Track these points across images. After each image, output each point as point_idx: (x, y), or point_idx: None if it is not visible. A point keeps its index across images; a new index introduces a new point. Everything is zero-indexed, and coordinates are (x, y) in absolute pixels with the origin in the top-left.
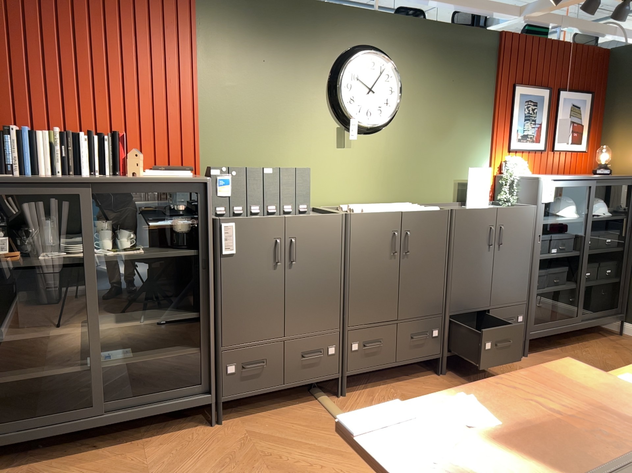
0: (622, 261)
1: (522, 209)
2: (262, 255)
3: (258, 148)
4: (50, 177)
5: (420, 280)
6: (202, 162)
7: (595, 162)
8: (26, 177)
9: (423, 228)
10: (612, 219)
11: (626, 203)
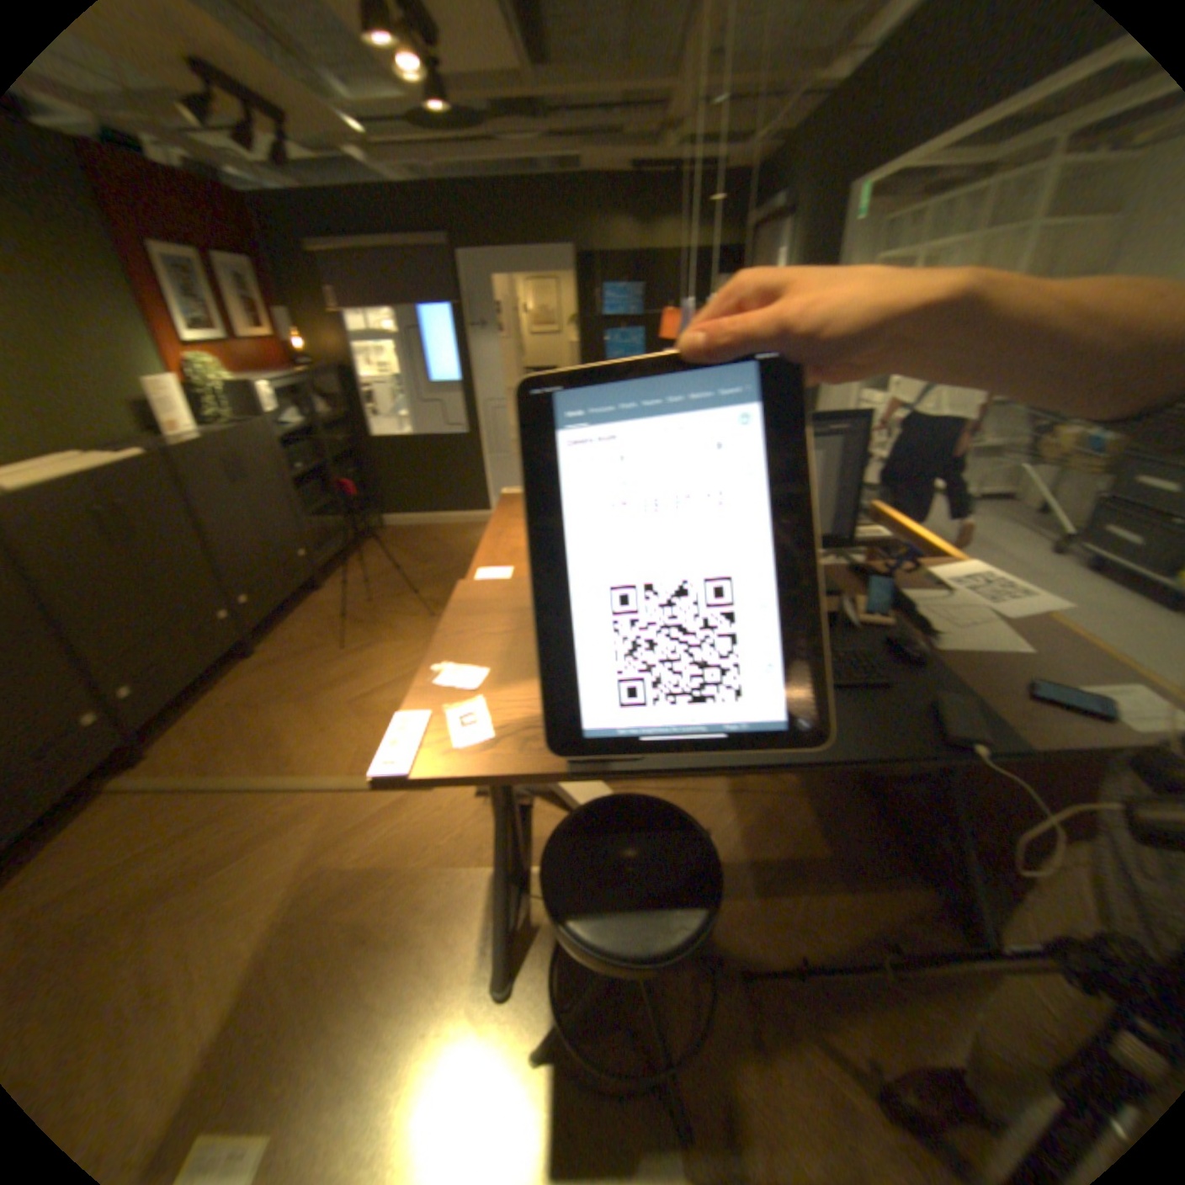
0: (357, 457)
1: (246, 427)
2: None
3: None
4: None
5: (166, 562)
6: None
7: (283, 349)
8: None
9: (131, 489)
10: (333, 416)
11: (337, 395)
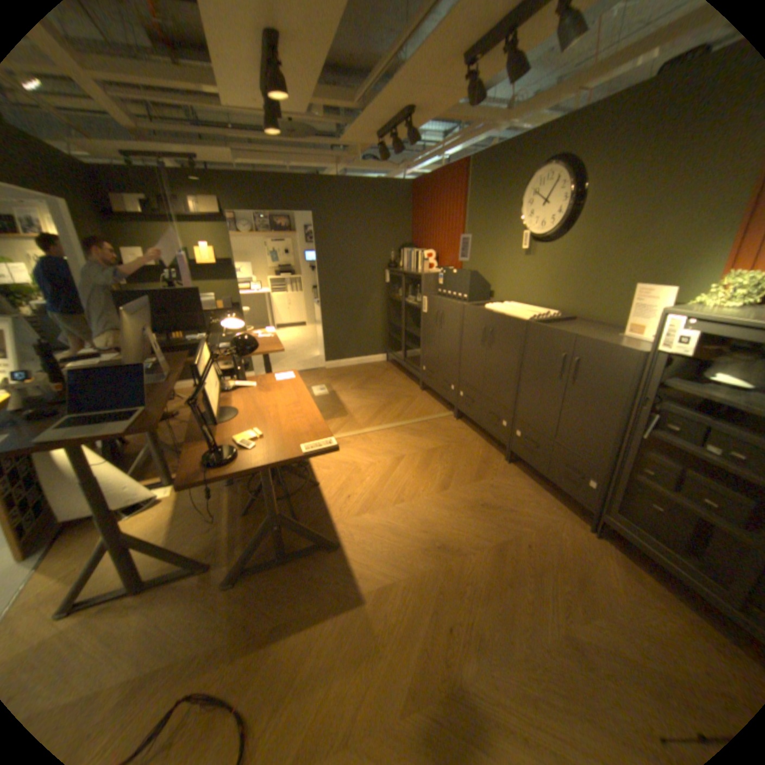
0: None
1: (614, 348)
2: (433, 317)
3: (484, 256)
4: (411, 269)
5: (497, 373)
6: (463, 264)
7: None
8: (408, 269)
9: (502, 330)
10: None
11: None
